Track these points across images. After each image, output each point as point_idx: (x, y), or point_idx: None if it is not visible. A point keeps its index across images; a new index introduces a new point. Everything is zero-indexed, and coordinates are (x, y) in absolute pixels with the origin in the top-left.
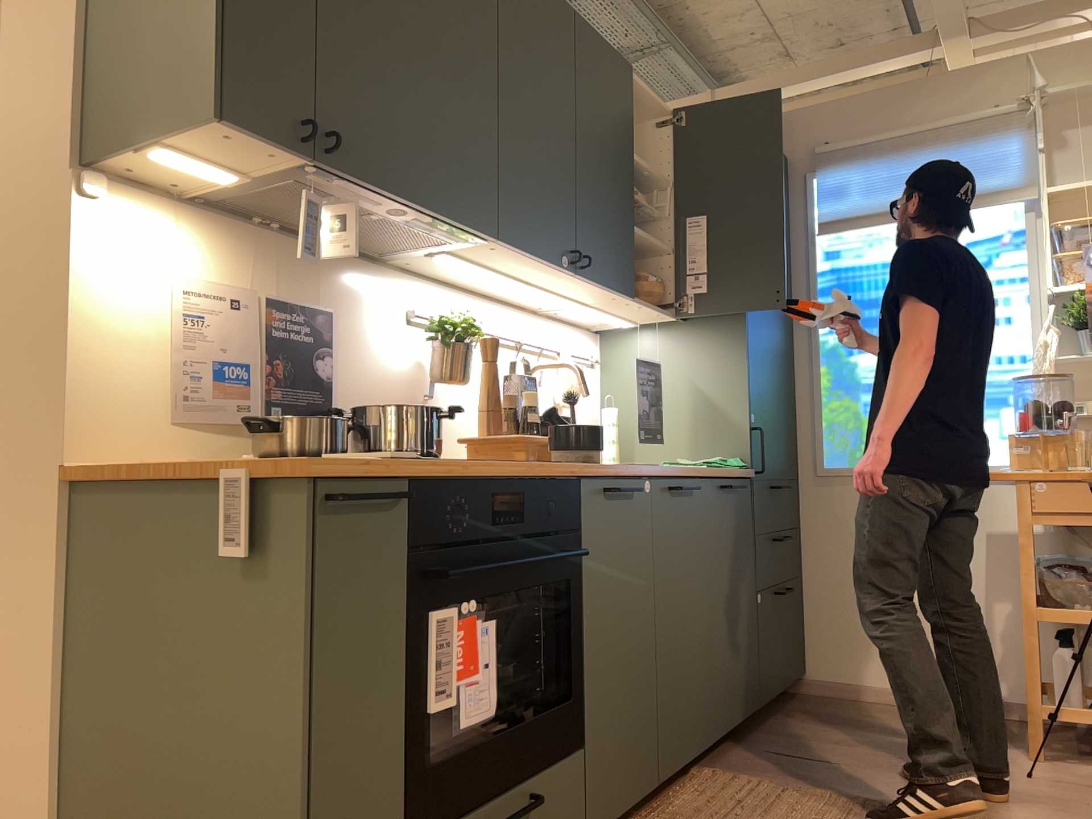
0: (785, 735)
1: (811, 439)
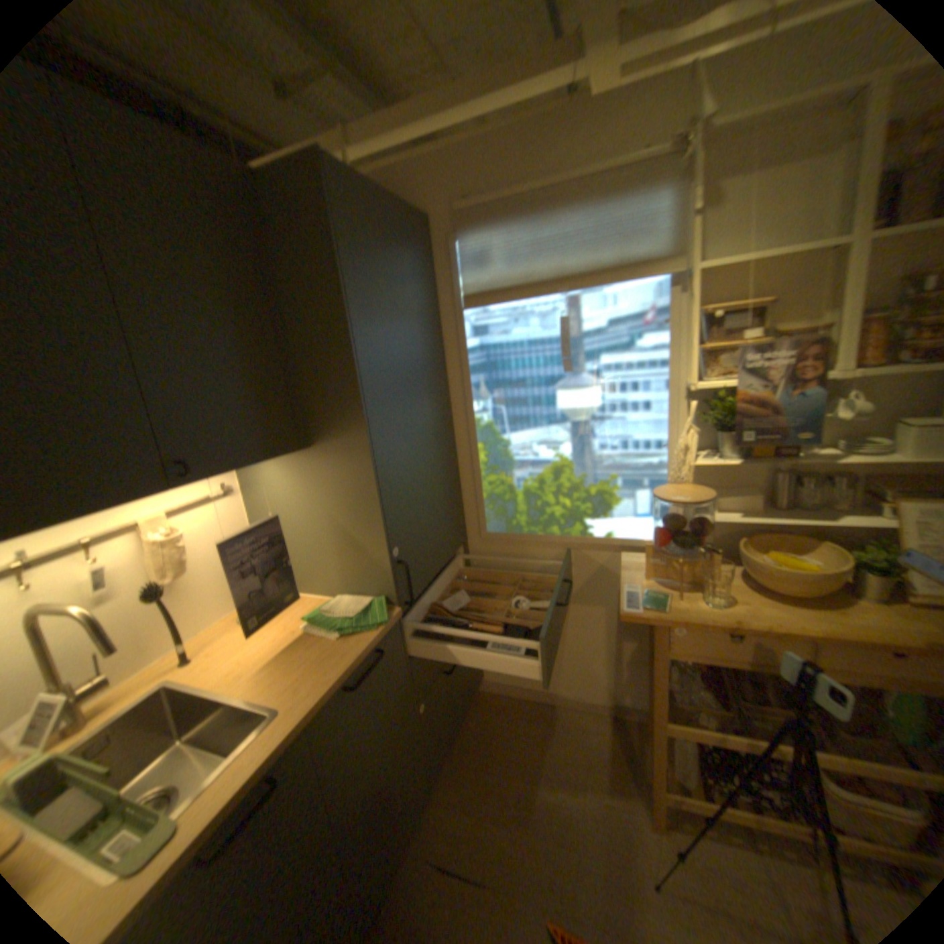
0: (453, 812)
1: (474, 506)
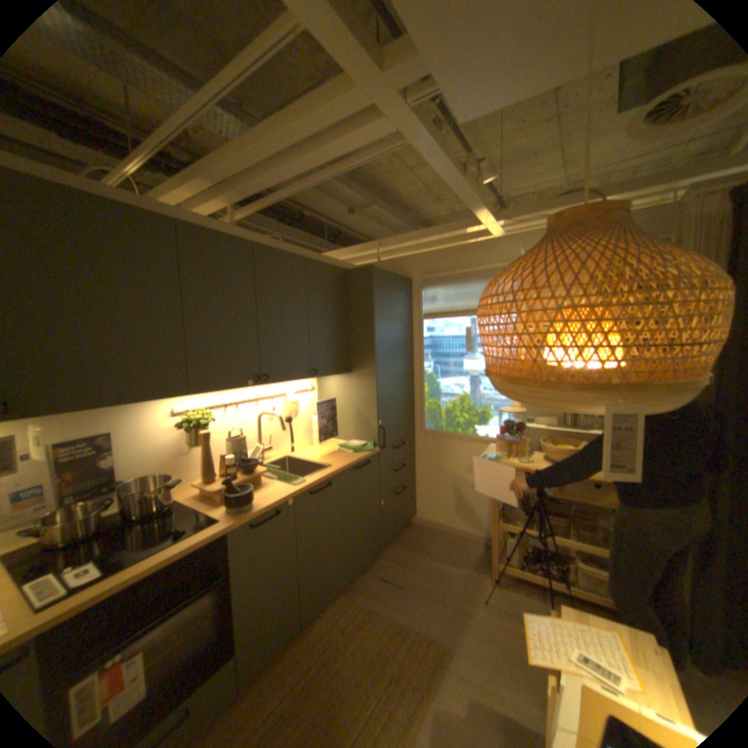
0: (391, 564)
1: (420, 416)
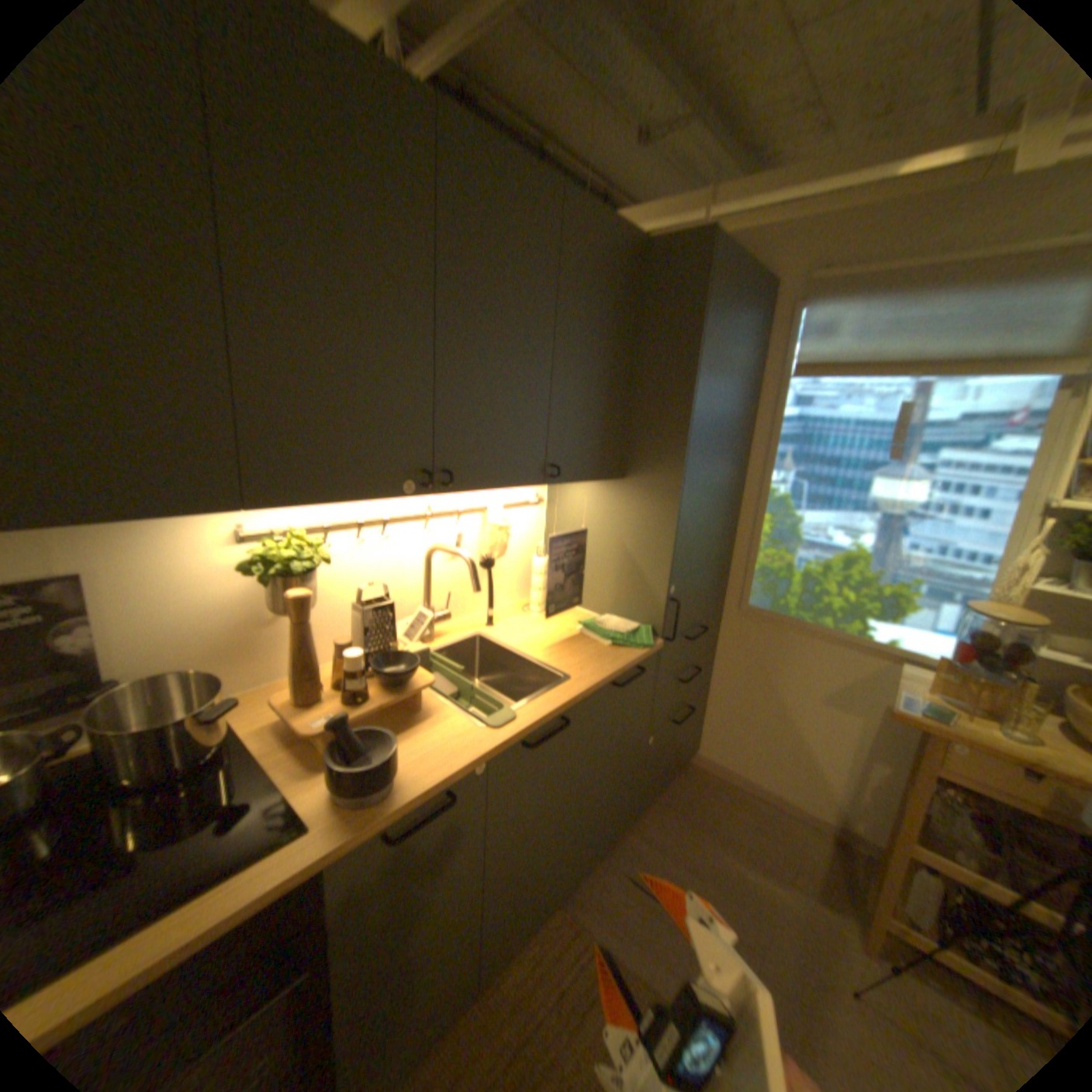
0: (652, 849)
1: (742, 577)
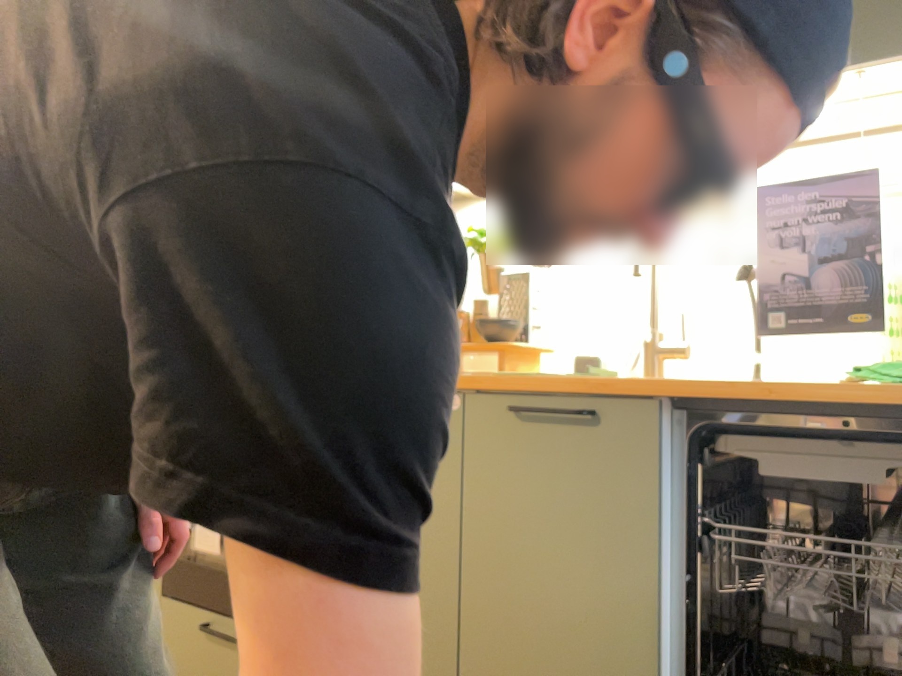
0: None
1: None
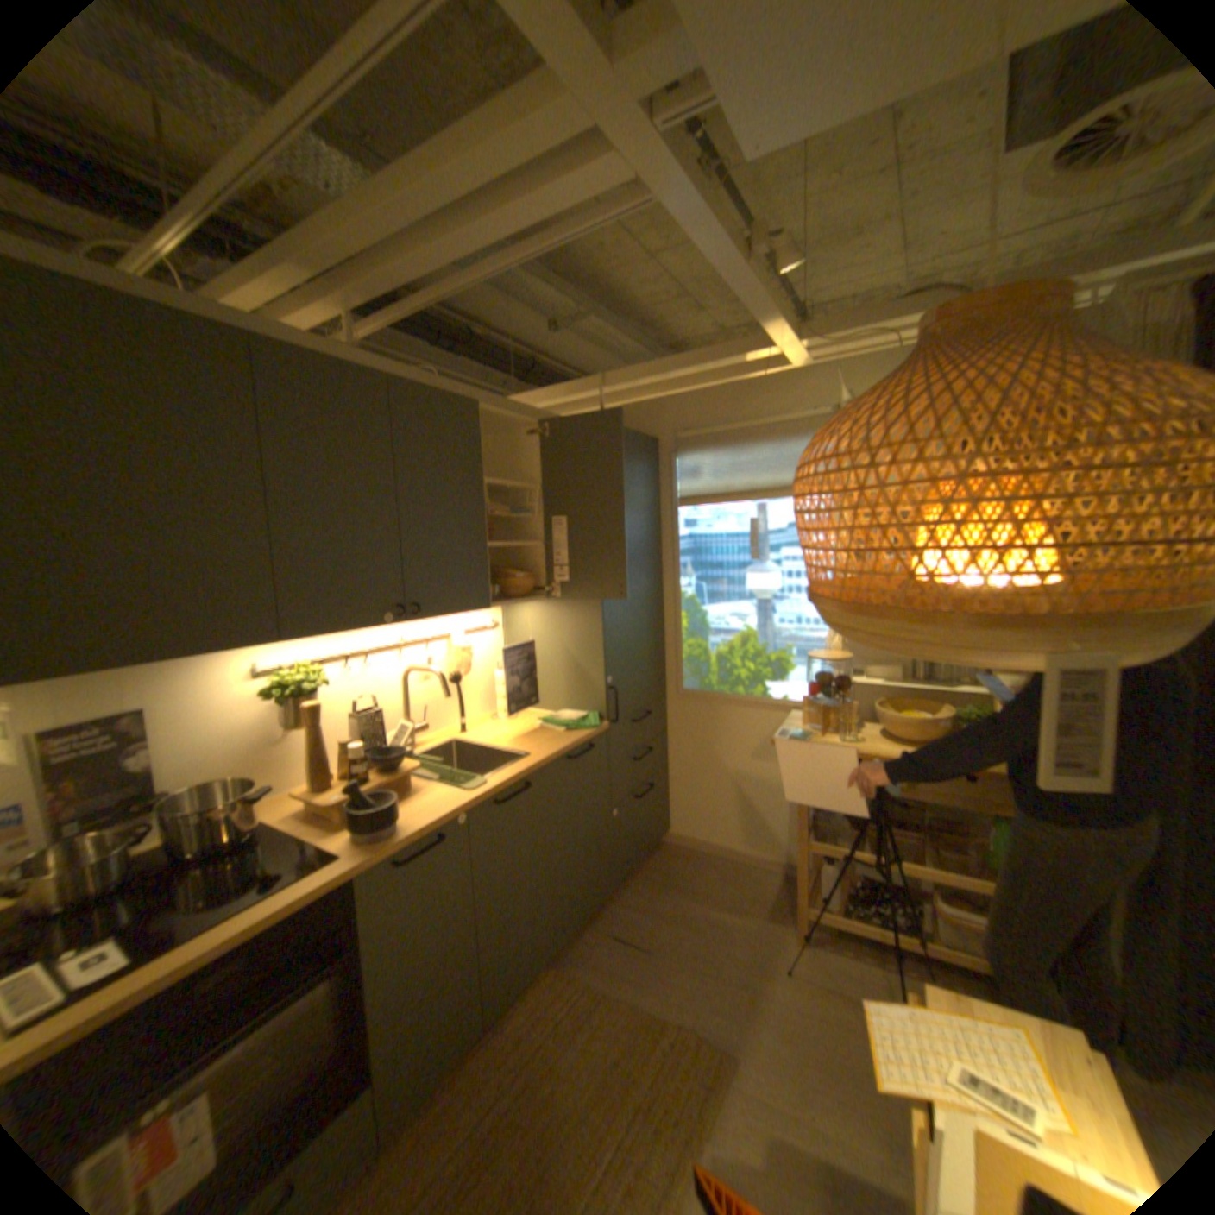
0: (631, 912)
1: (674, 666)
